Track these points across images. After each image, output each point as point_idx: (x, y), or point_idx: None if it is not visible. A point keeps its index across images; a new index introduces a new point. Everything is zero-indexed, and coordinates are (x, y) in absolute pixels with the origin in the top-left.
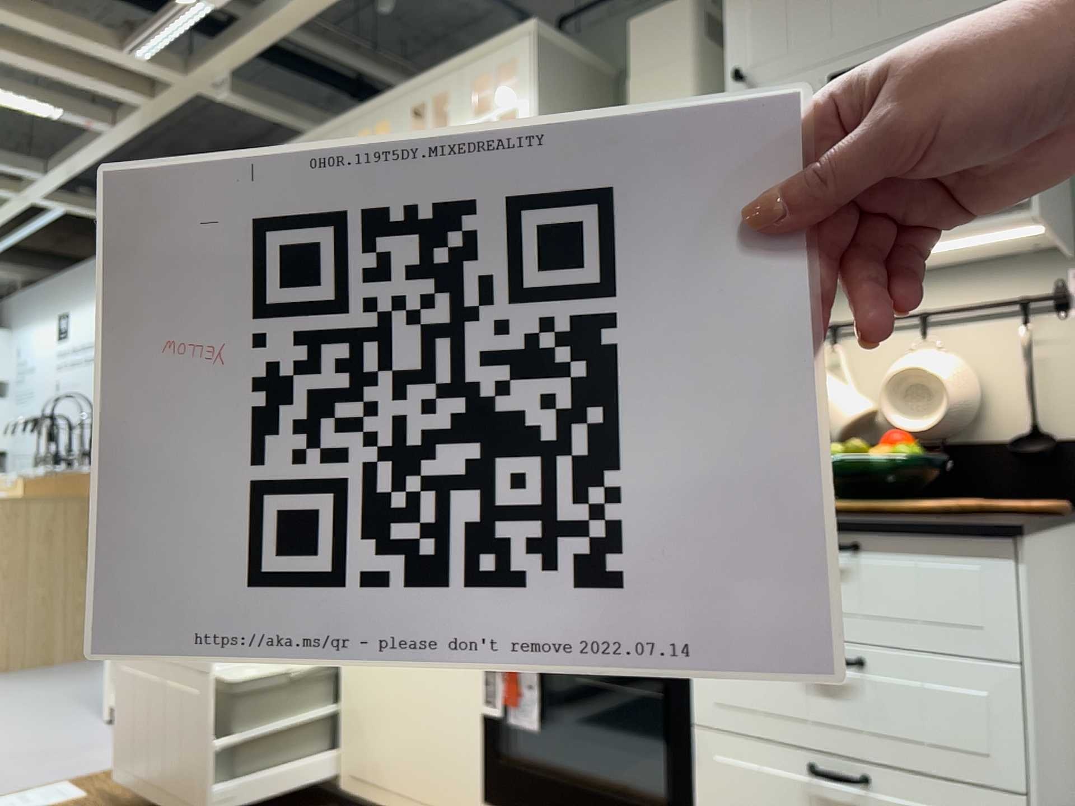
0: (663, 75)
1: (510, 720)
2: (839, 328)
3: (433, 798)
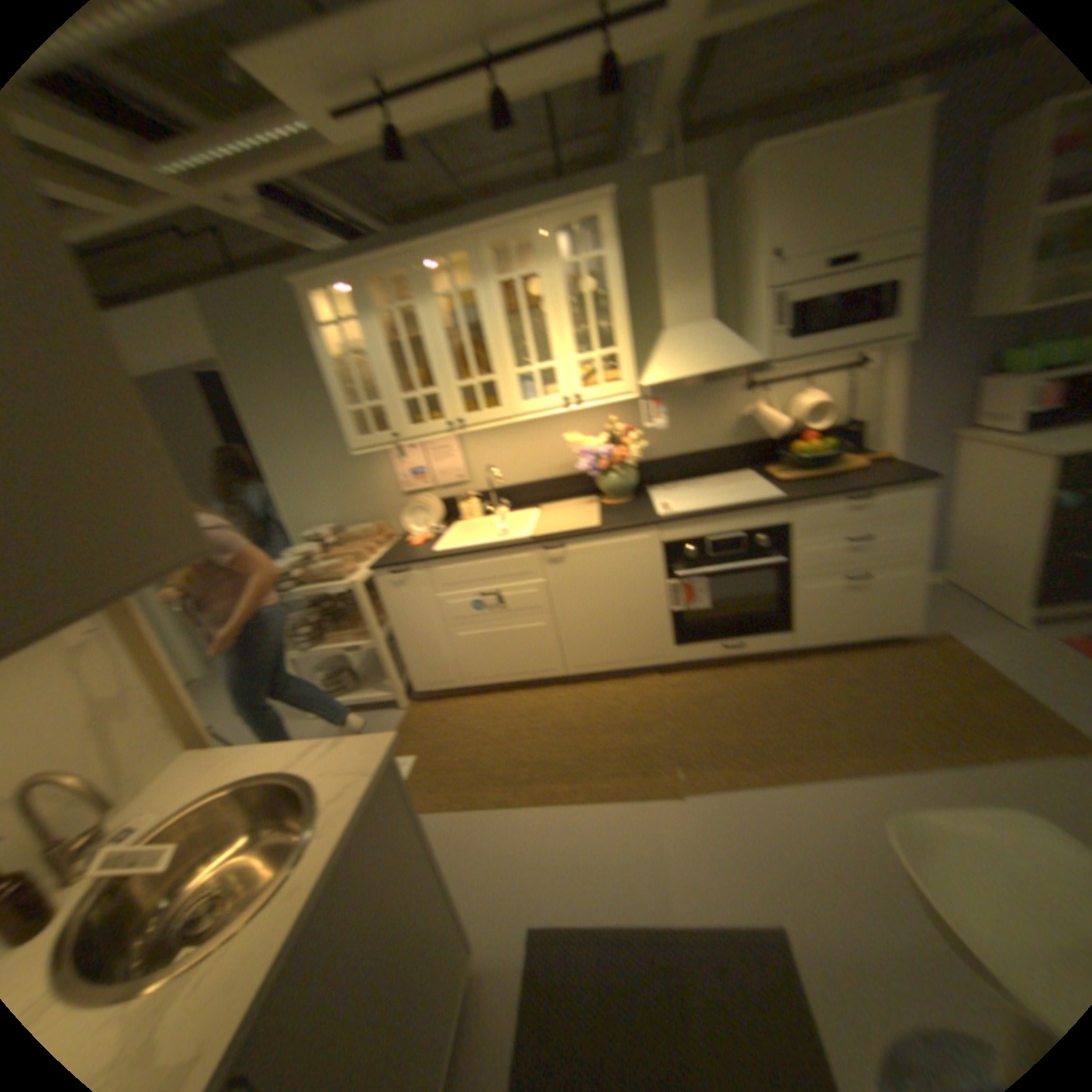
0: (683, 232)
1: (683, 607)
2: (765, 382)
3: (639, 654)
